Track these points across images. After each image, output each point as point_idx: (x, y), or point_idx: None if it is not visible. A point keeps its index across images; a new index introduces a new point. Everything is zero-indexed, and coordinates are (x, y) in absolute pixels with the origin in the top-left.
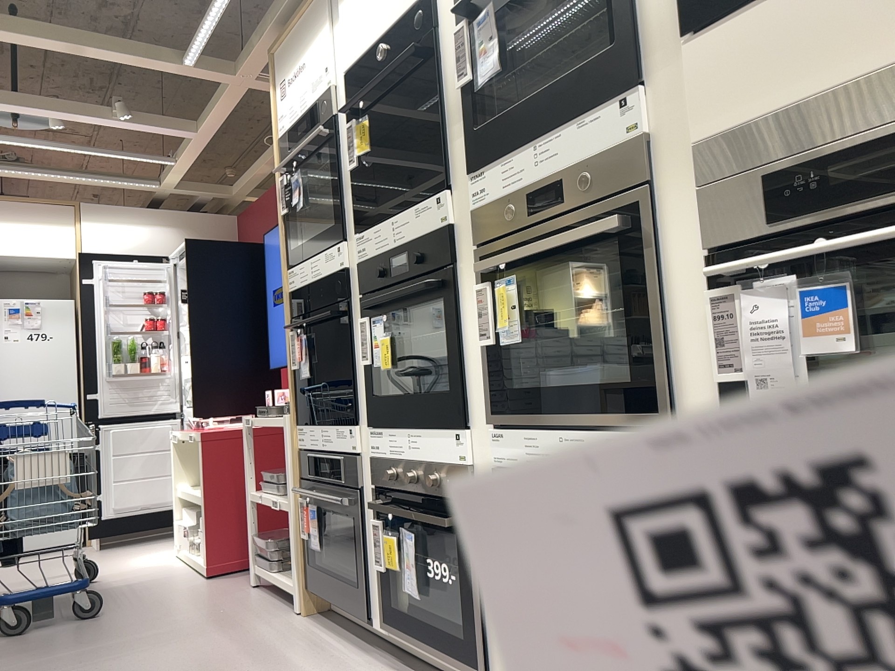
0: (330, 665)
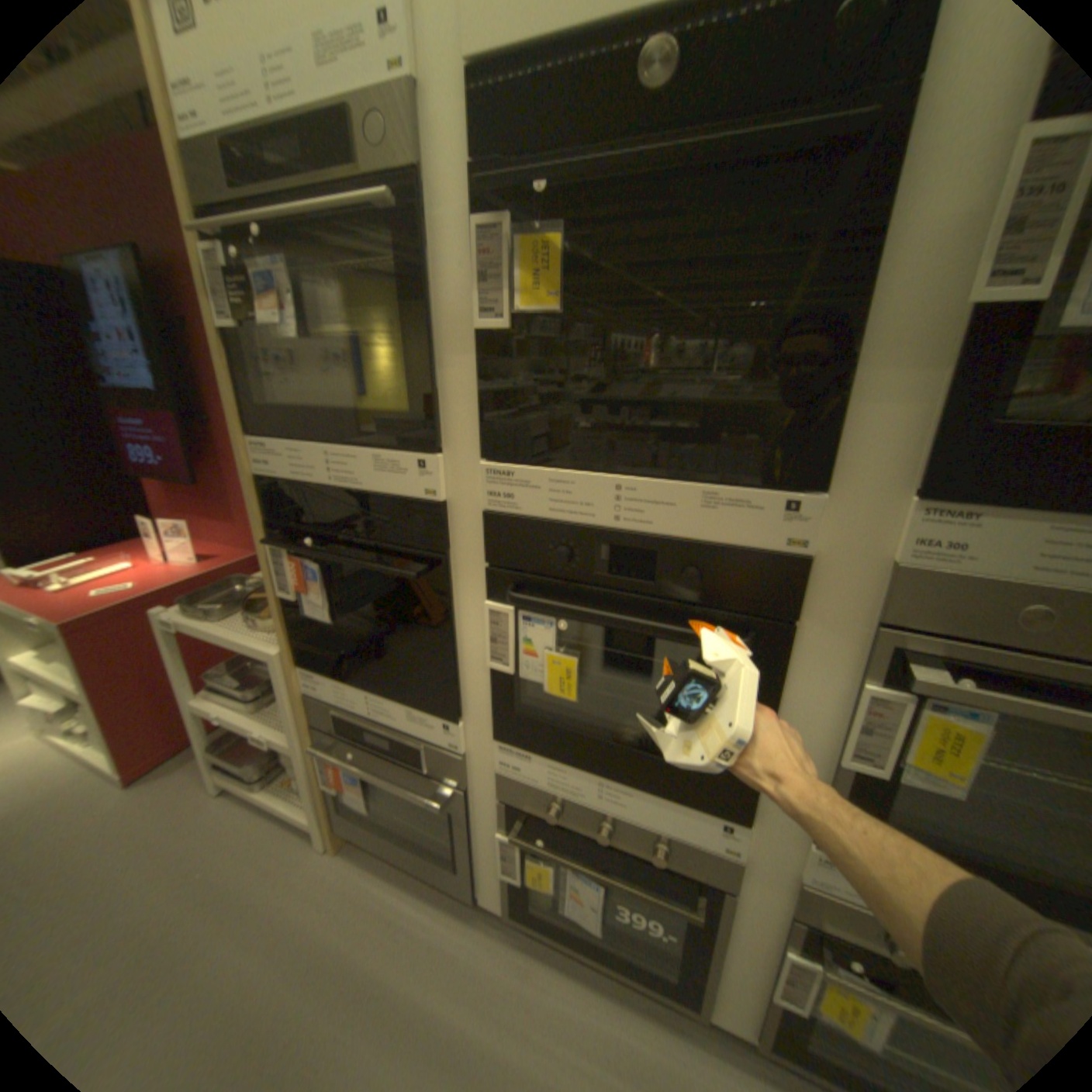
0: (441, 972)
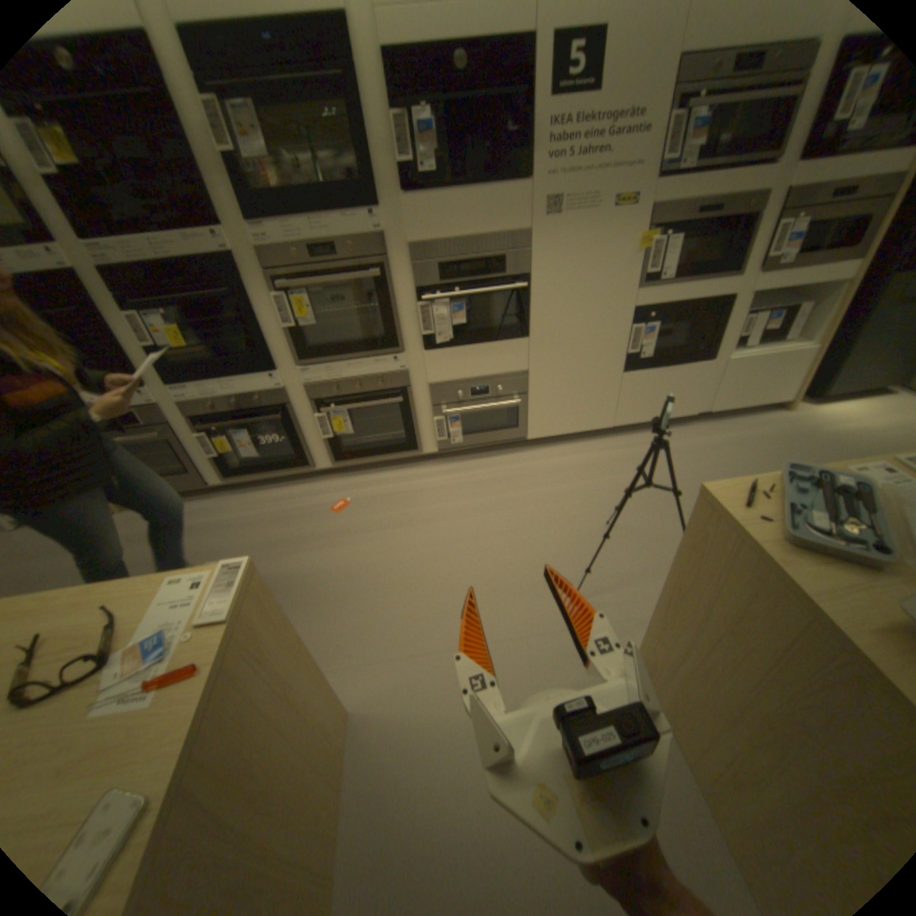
0: (200, 516)
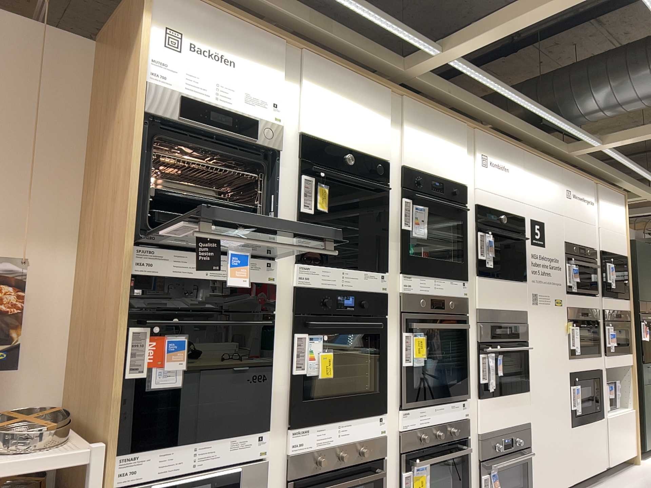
0: None
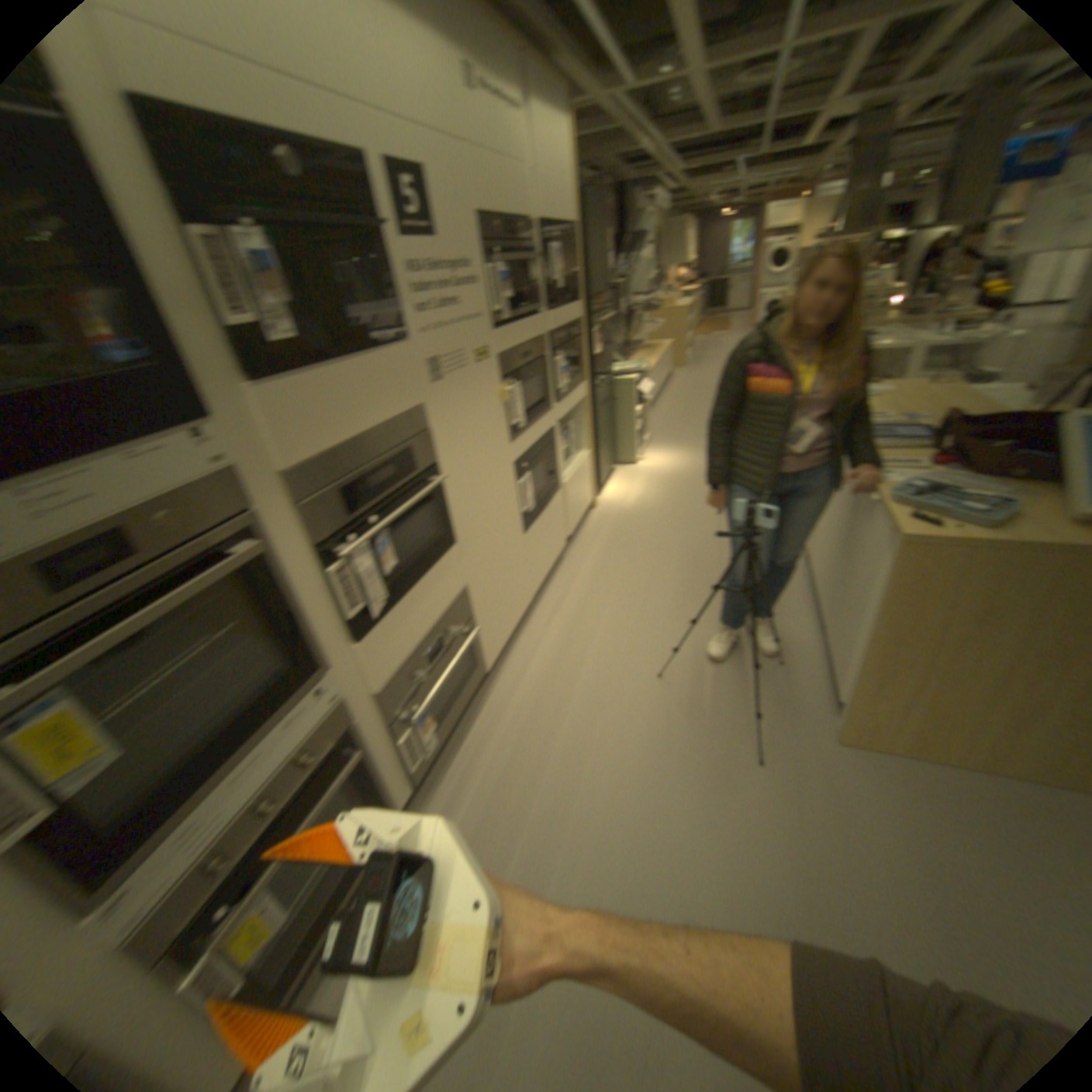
0: None
